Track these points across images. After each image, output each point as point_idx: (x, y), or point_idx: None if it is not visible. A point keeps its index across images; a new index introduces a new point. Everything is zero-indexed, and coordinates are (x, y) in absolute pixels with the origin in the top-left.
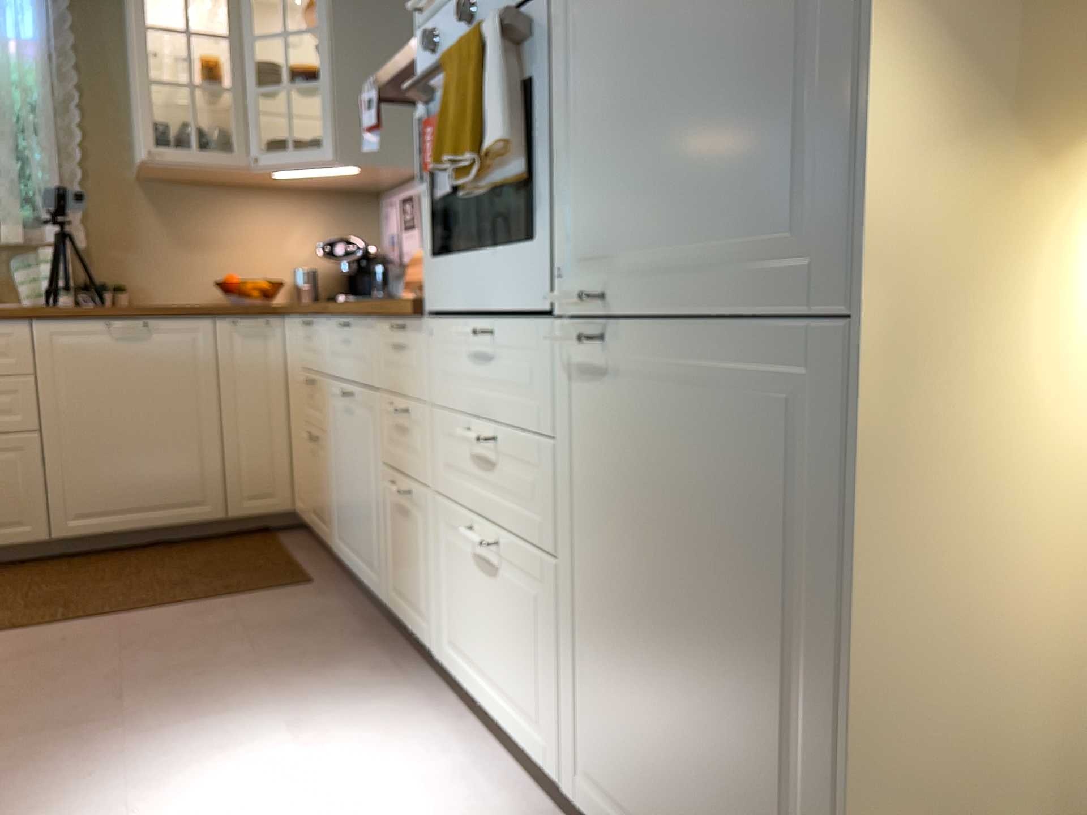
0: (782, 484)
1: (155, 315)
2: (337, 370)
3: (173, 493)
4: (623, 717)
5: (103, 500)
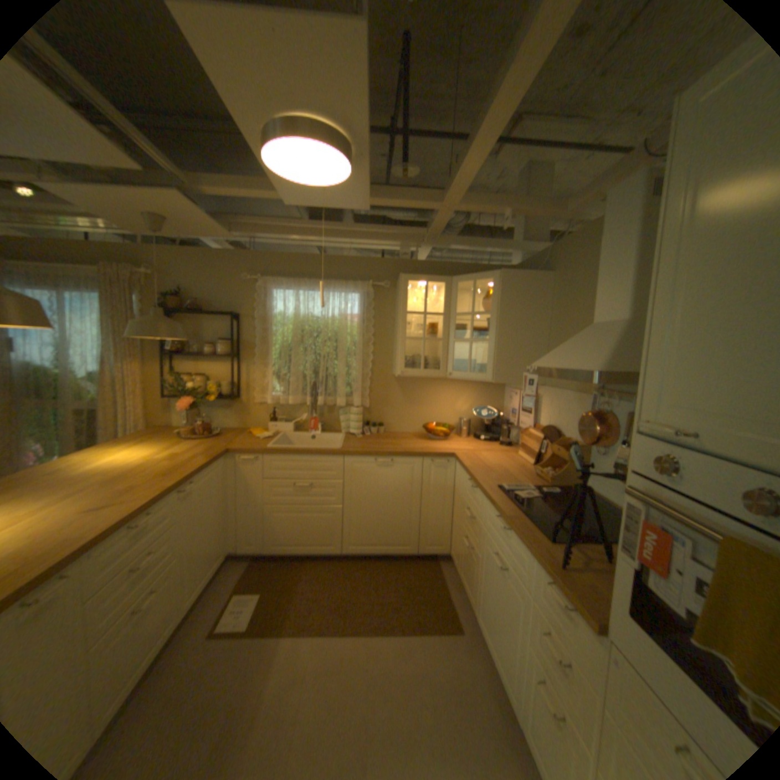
0: None
1: (397, 456)
2: (496, 538)
3: (396, 539)
4: None
5: (366, 539)
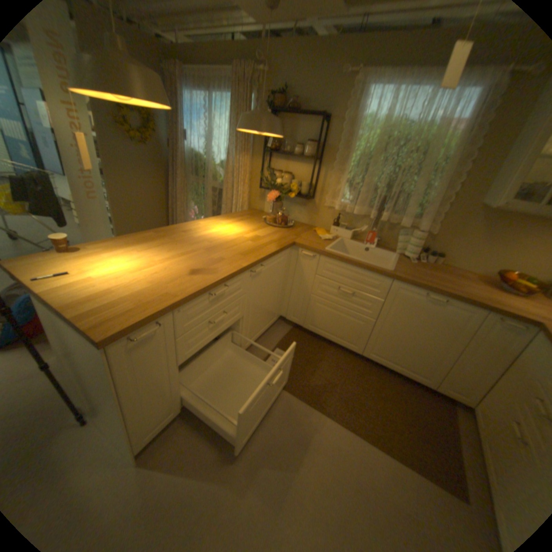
0: None
1: (455, 299)
2: None
3: (418, 369)
4: None
5: (388, 355)
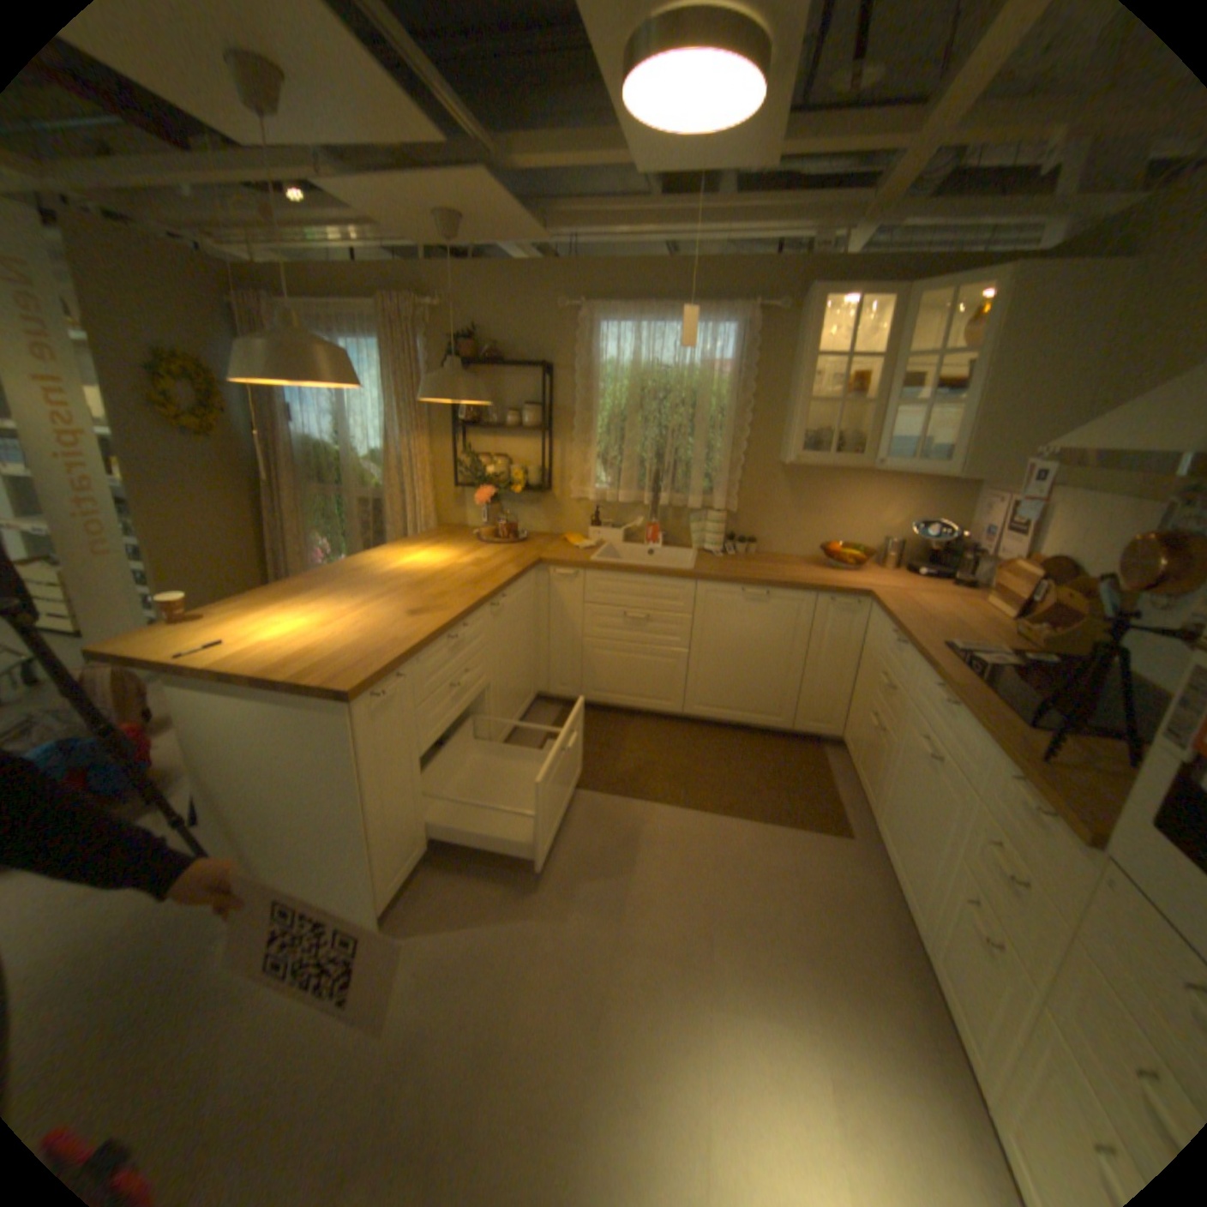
0: None
1: (775, 588)
2: (928, 716)
3: (761, 705)
4: None
5: (717, 699)
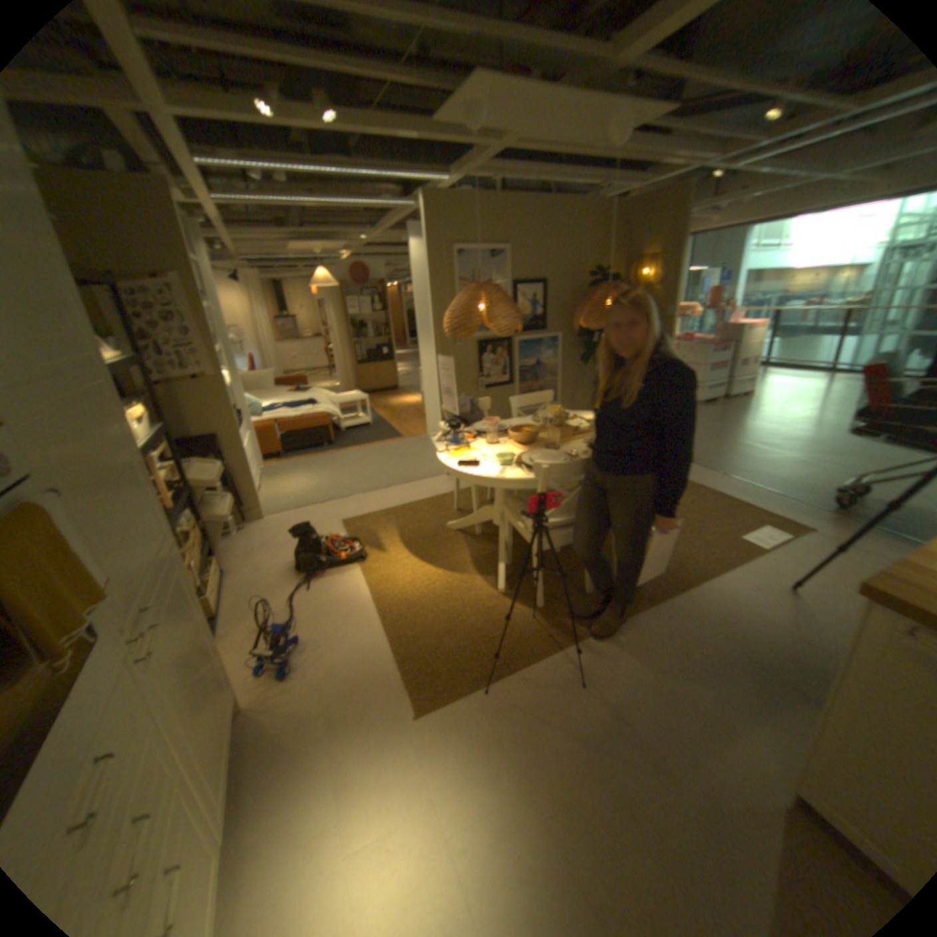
0: (184, 601)
1: None
2: None
3: None
4: (207, 753)
5: None
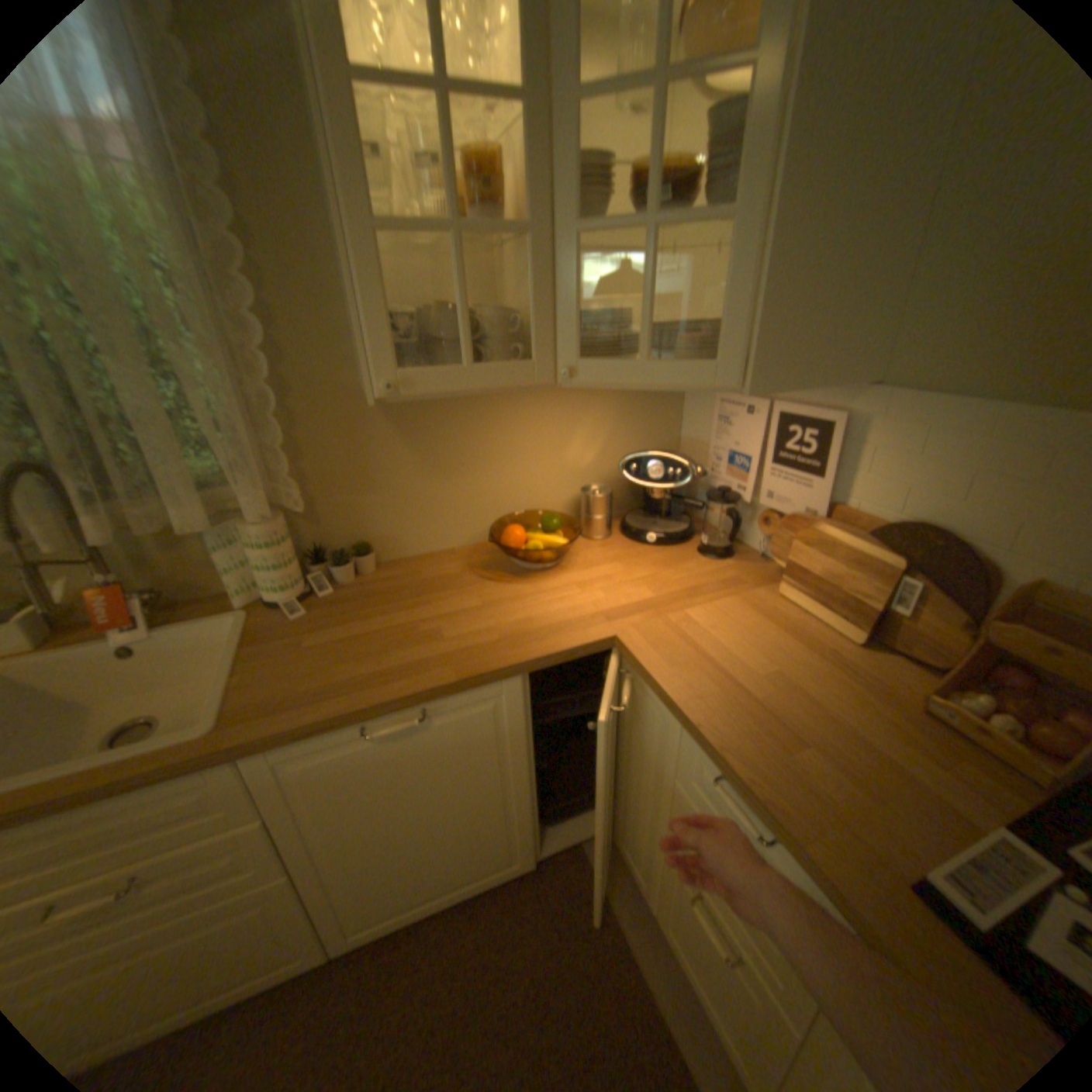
0: None
1: (438, 699)
2: None
3: (476, 870)
4: None
5: (390, 906)
